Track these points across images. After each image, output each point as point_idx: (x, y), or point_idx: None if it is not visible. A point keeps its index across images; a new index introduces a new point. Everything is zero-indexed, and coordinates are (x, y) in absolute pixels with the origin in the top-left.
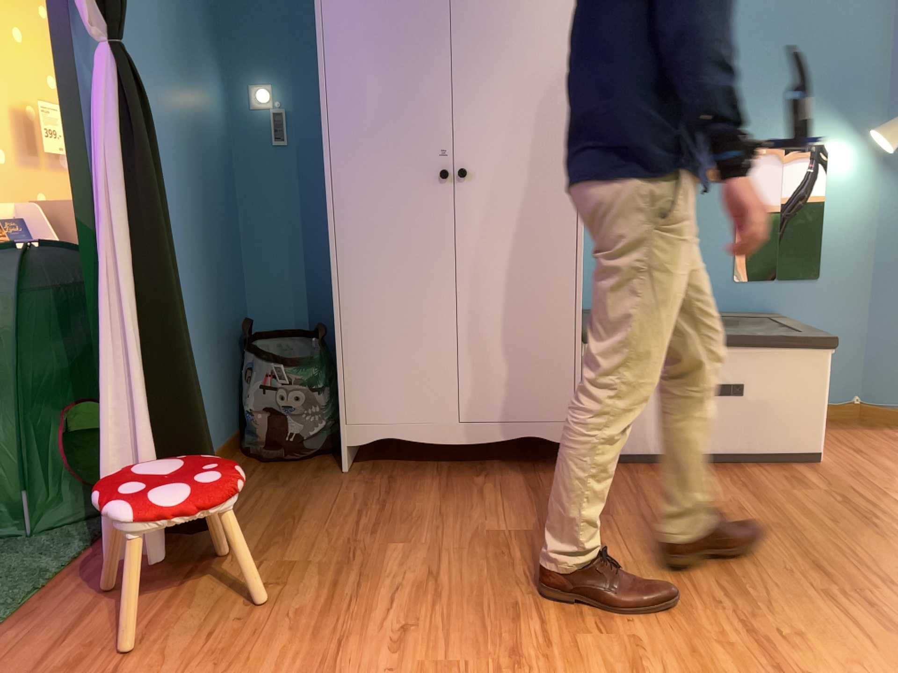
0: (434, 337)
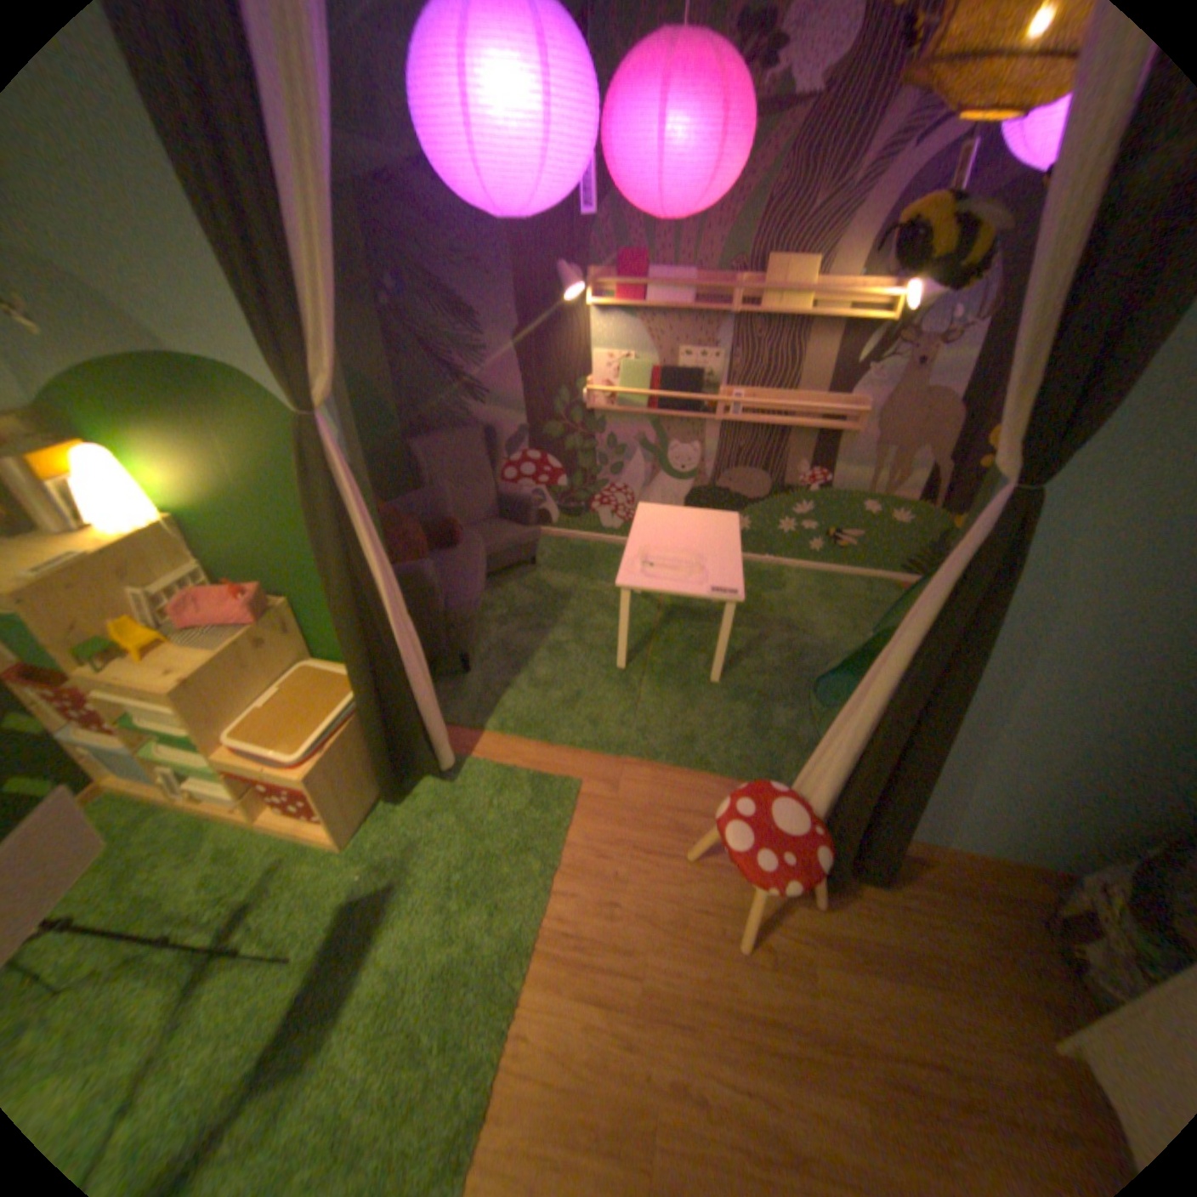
0: None
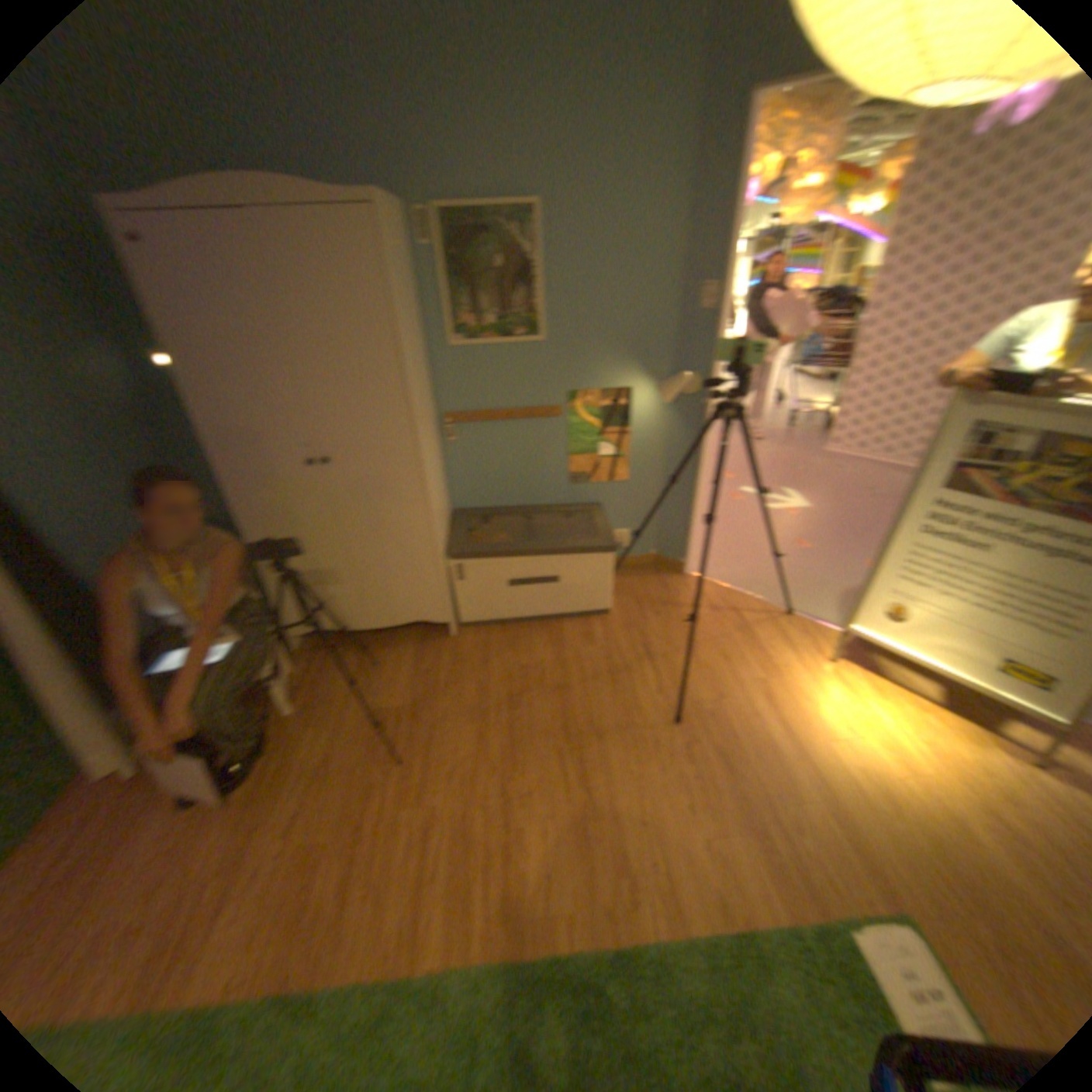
0: (338, 569)
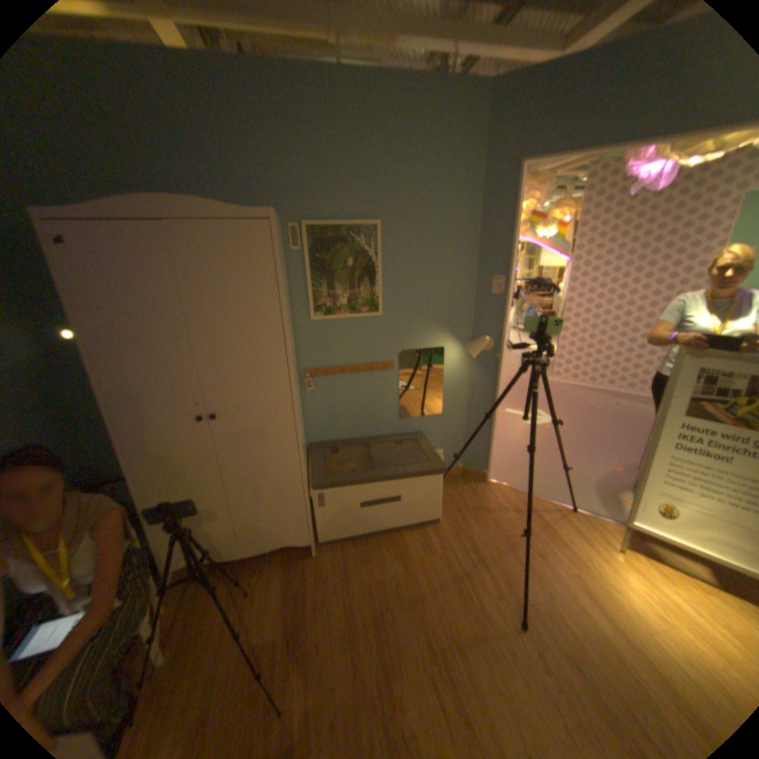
0: (213, 509)
